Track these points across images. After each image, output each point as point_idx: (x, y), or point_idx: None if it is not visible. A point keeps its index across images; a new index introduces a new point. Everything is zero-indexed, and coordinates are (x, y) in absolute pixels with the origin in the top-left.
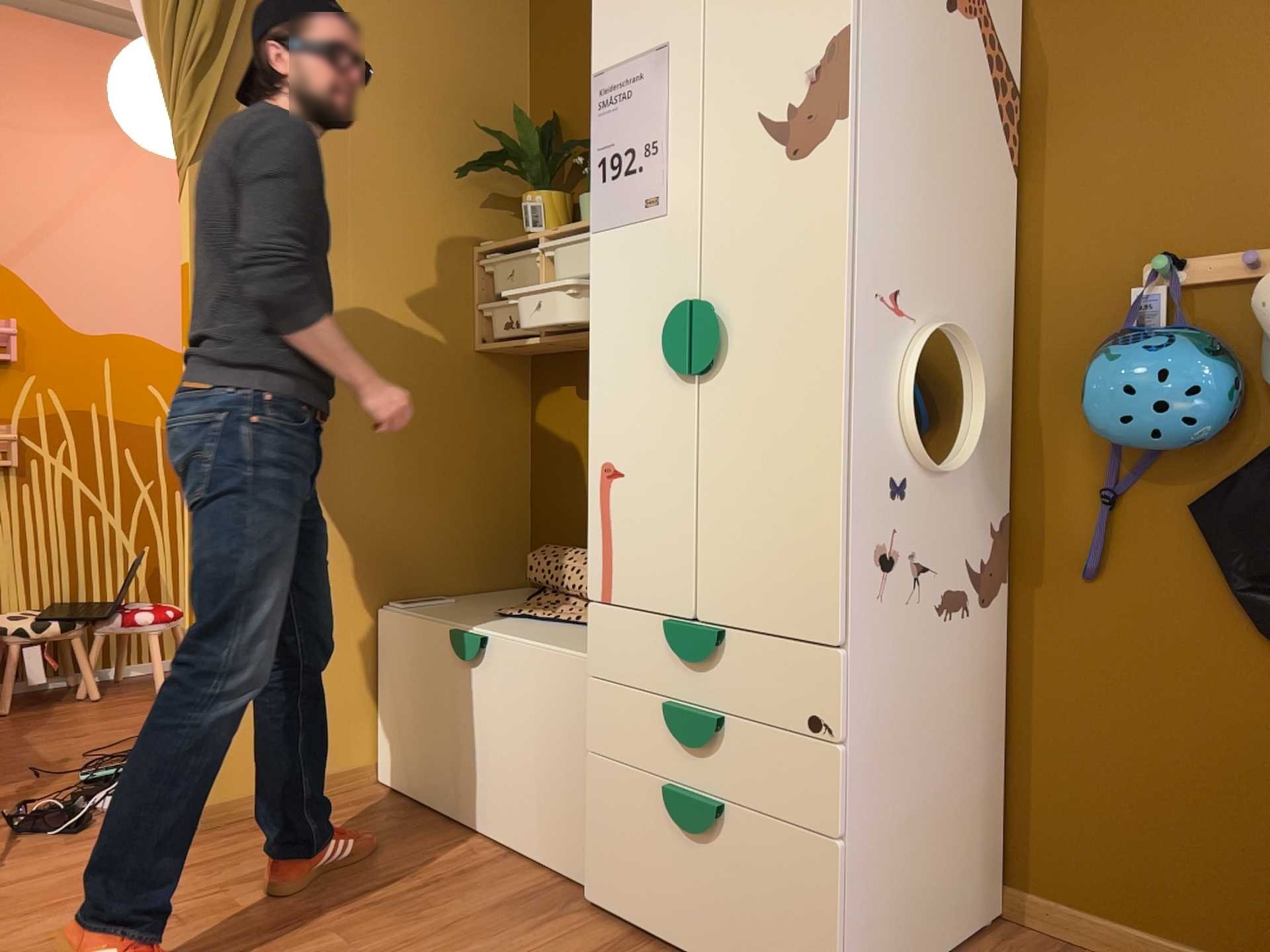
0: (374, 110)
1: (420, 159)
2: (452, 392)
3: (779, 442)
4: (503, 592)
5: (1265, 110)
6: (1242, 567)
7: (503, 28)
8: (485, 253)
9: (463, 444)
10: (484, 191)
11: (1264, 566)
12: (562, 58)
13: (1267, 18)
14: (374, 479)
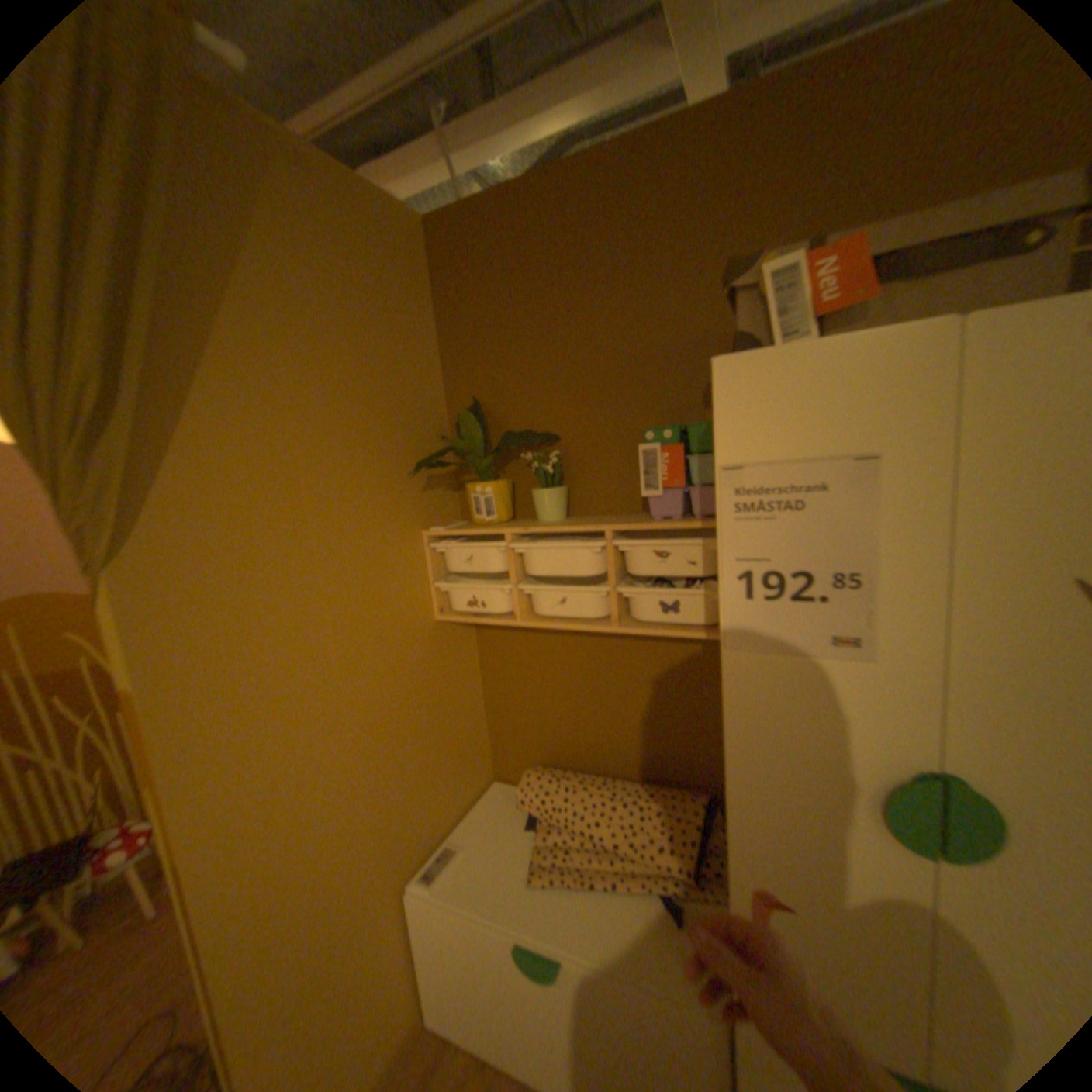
0: (318, 424)
1: (368, 462)
2: (425, 666)
3: None
4: (486, 803)
5: None
6: None
7: (414, 316)
8: (437, 537)
9: (439, 703)
10: (421, 476)
11: None
12: (475, 345)
13: None
14: (380, 784)
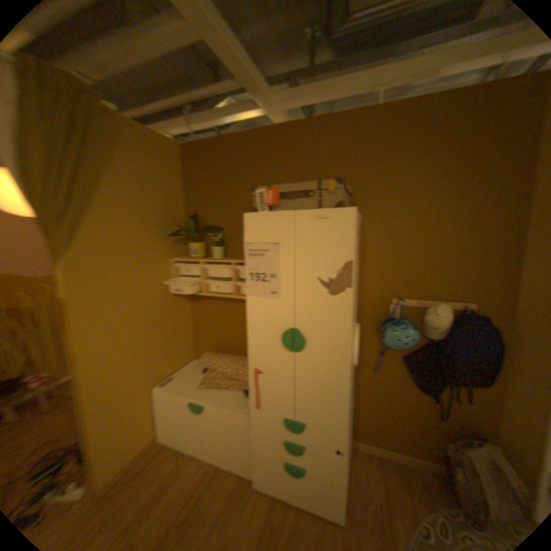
0: (130, 218)
1: (148, 233)
2: (166, 309)
3: (324, 376)
4: (188, 366)
5: (424, 265)
6: (414, 374)
7: (171, 180)
8: (174, 262)
9: (171, 325)
10: (170, 239)
11: (420, 375)
12: (194, 193)
13: (426, 242)
14: (144, 349)
